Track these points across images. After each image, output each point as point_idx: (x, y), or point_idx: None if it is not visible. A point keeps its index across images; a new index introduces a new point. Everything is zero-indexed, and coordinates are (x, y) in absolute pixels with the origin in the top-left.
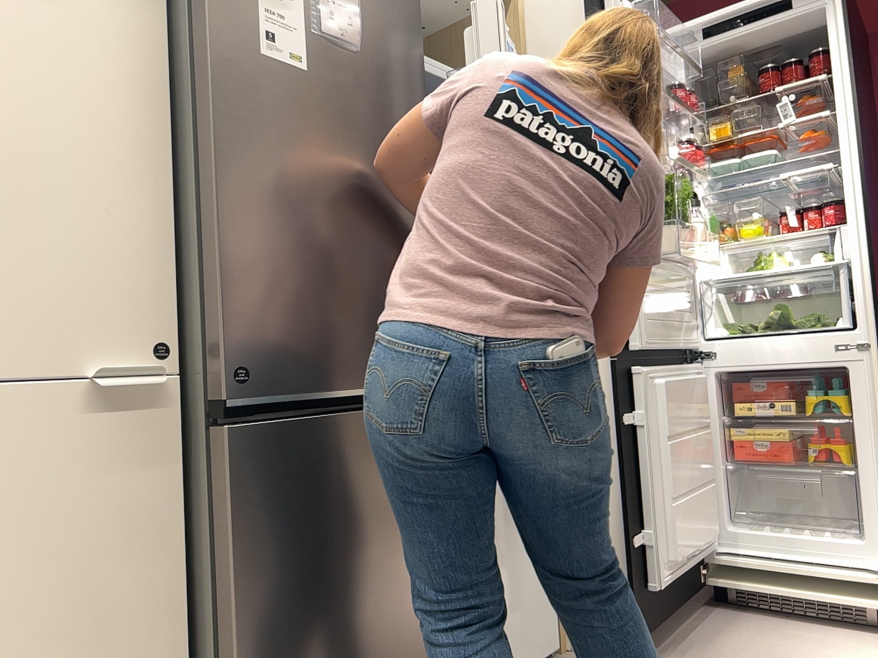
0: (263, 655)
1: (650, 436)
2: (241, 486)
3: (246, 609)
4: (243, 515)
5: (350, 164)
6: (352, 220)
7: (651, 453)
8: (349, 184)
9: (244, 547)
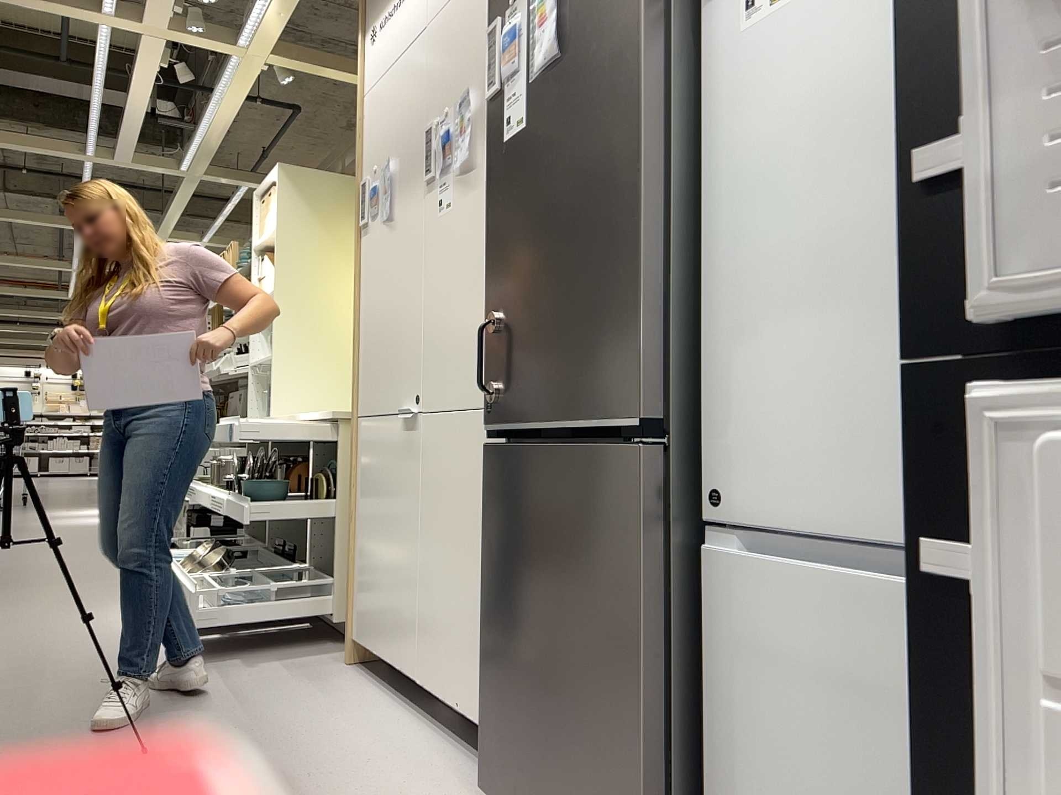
0: (492, 623)
1: (1024, 670)
2: (488, 491)
3: (487, 582)
4: (488, 513)
5: (553, 188)
6: (551, 247)
7: (1027, 739)
8: (551, 211)
9: (487, 536)
